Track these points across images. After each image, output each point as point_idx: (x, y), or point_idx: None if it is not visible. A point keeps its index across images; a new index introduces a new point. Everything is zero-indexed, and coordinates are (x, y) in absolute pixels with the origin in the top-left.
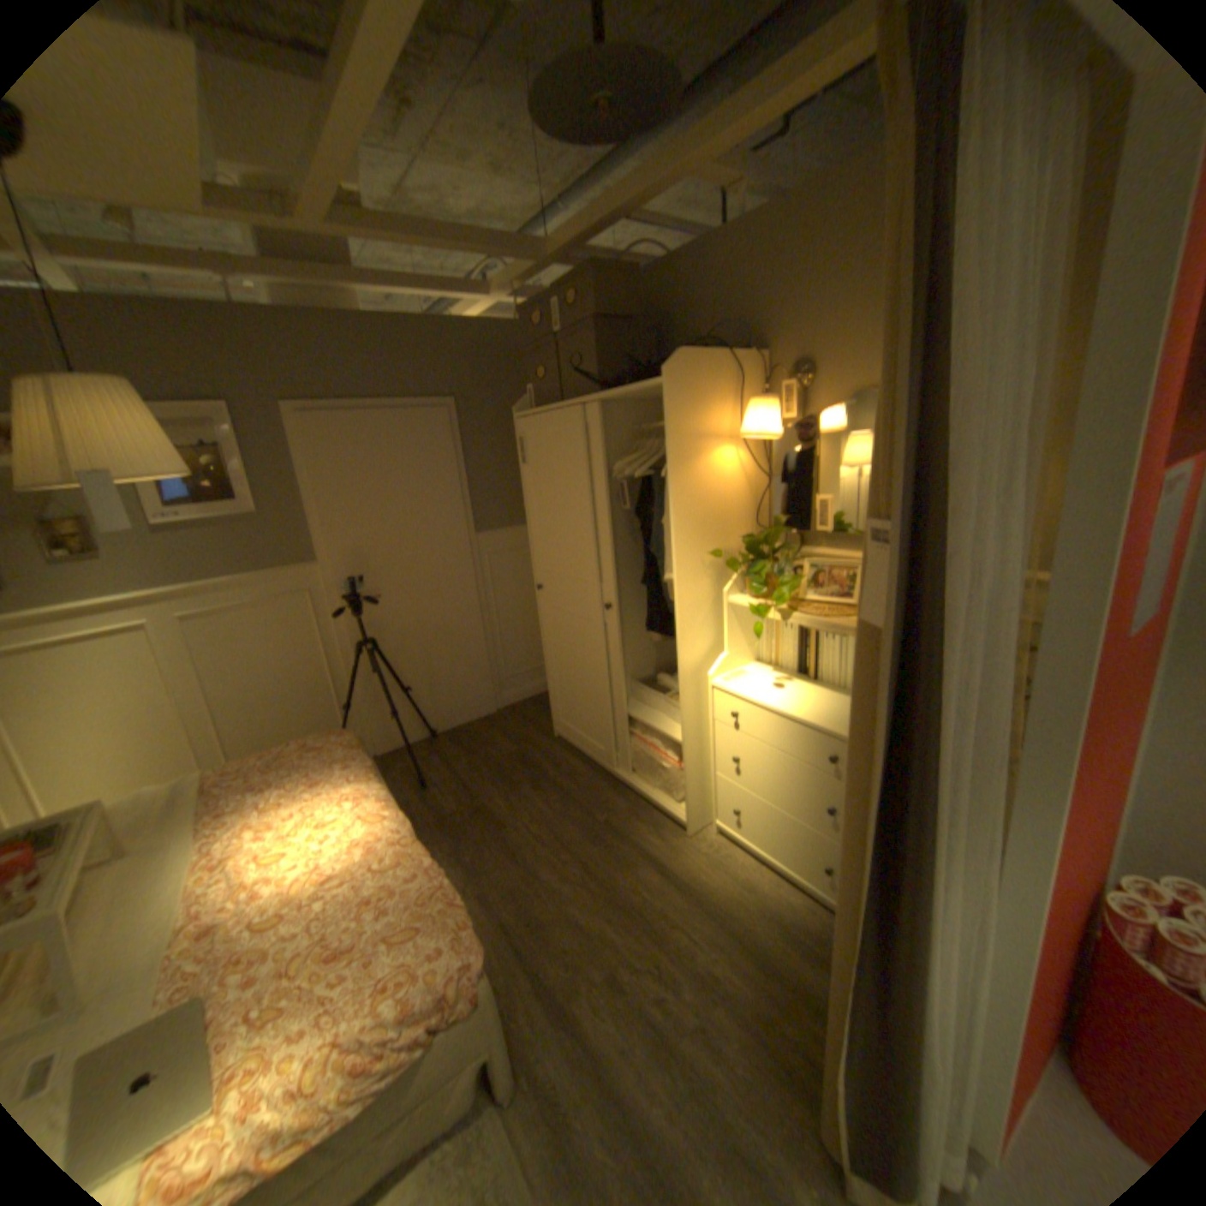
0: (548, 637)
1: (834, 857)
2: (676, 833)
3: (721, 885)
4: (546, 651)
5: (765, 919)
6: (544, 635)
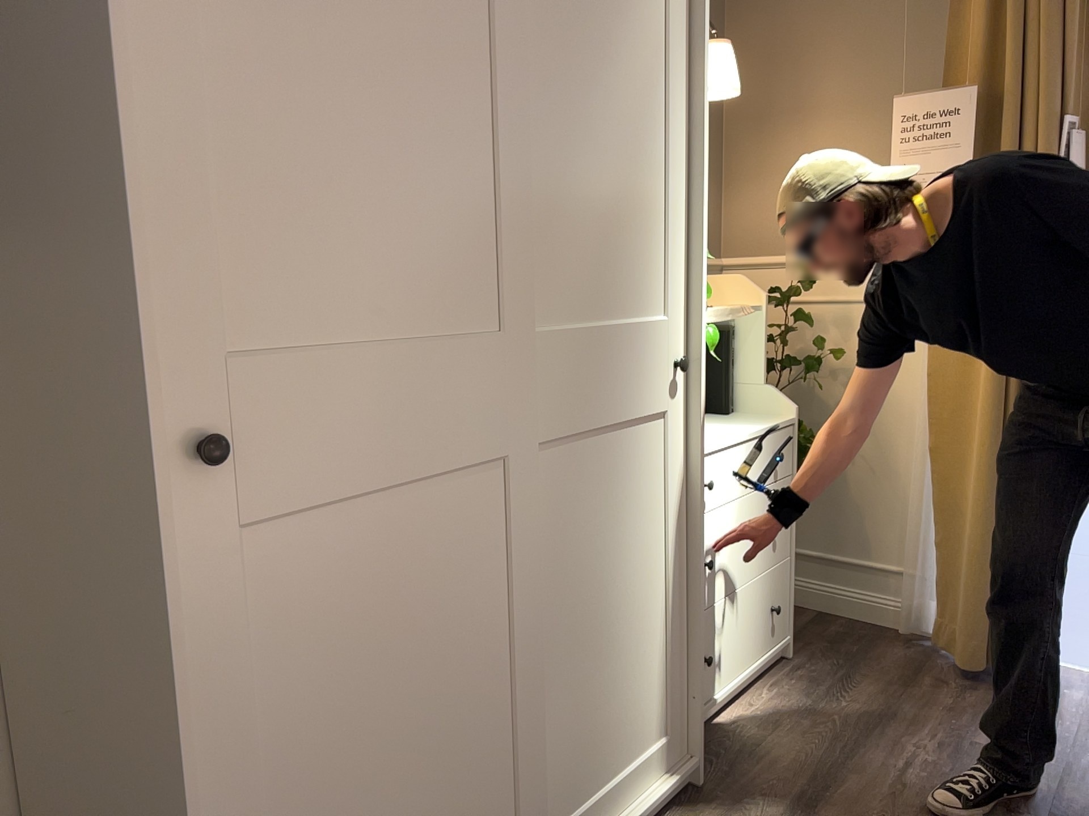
0: (236, 687)
1: (775, 583)
2: (692, 803)
3: (782, 748)
4: (201, 790)
5: (812, 714)
6: (194, 705)
